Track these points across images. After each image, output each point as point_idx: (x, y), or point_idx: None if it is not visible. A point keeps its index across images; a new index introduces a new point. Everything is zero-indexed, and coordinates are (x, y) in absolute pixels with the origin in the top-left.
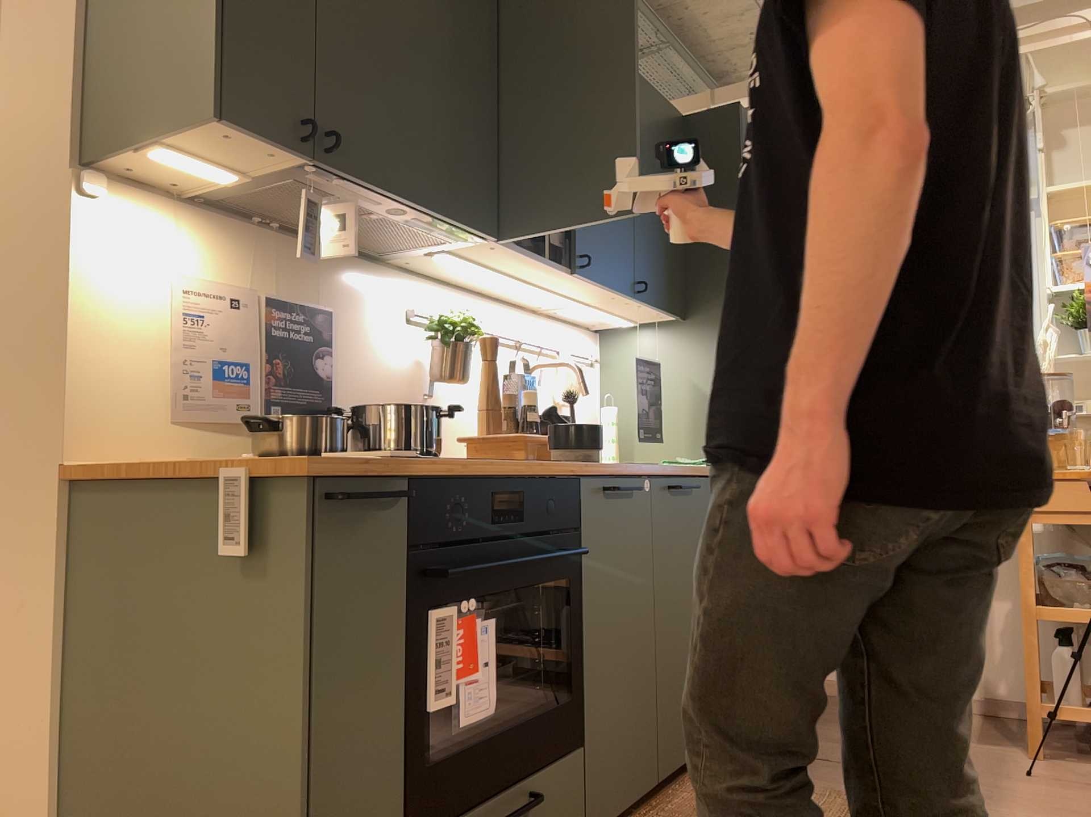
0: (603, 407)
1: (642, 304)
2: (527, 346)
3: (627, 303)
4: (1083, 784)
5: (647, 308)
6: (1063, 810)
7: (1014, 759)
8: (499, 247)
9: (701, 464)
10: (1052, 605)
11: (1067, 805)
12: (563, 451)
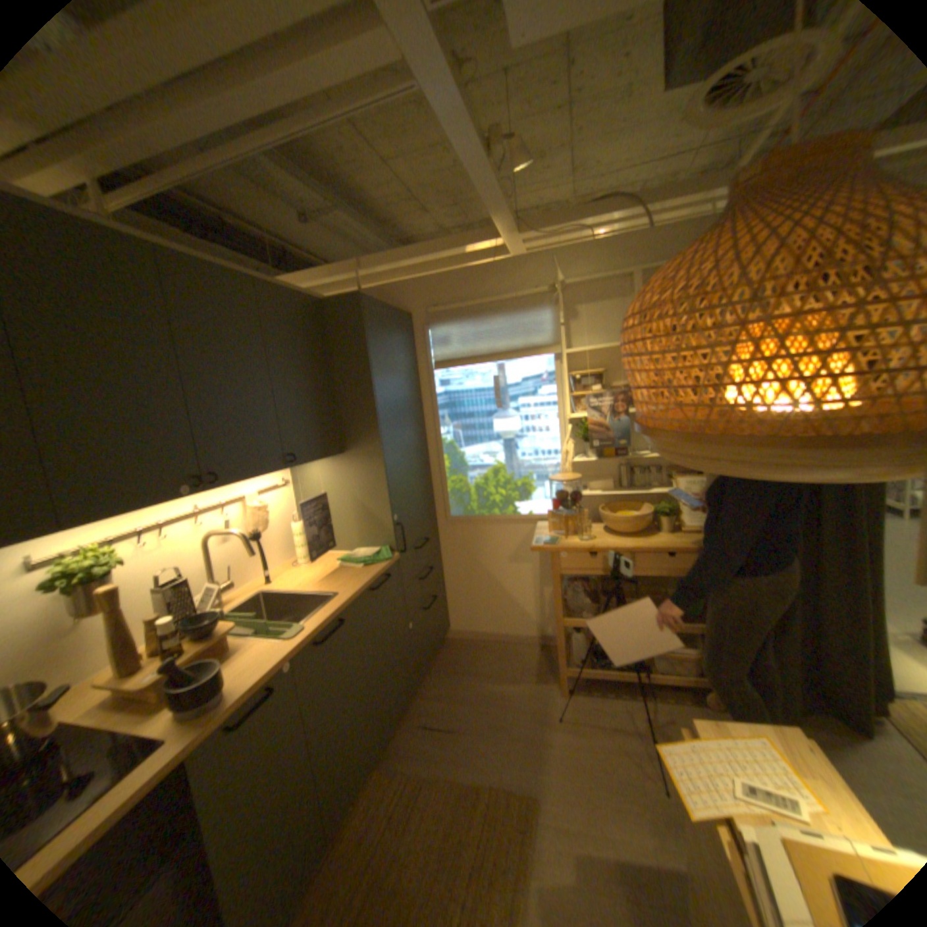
0: (293, 520)
1: (298, 465)
2: (208, 509)
3: (285, 468)
4: (587, 727)
5: (306, 462)
6: (575, 768)
7: (553, 703)
8: (82, 522)
9: (360, 565)
10: (572, 615)
11: (578, 759)
12: (173, 716)
